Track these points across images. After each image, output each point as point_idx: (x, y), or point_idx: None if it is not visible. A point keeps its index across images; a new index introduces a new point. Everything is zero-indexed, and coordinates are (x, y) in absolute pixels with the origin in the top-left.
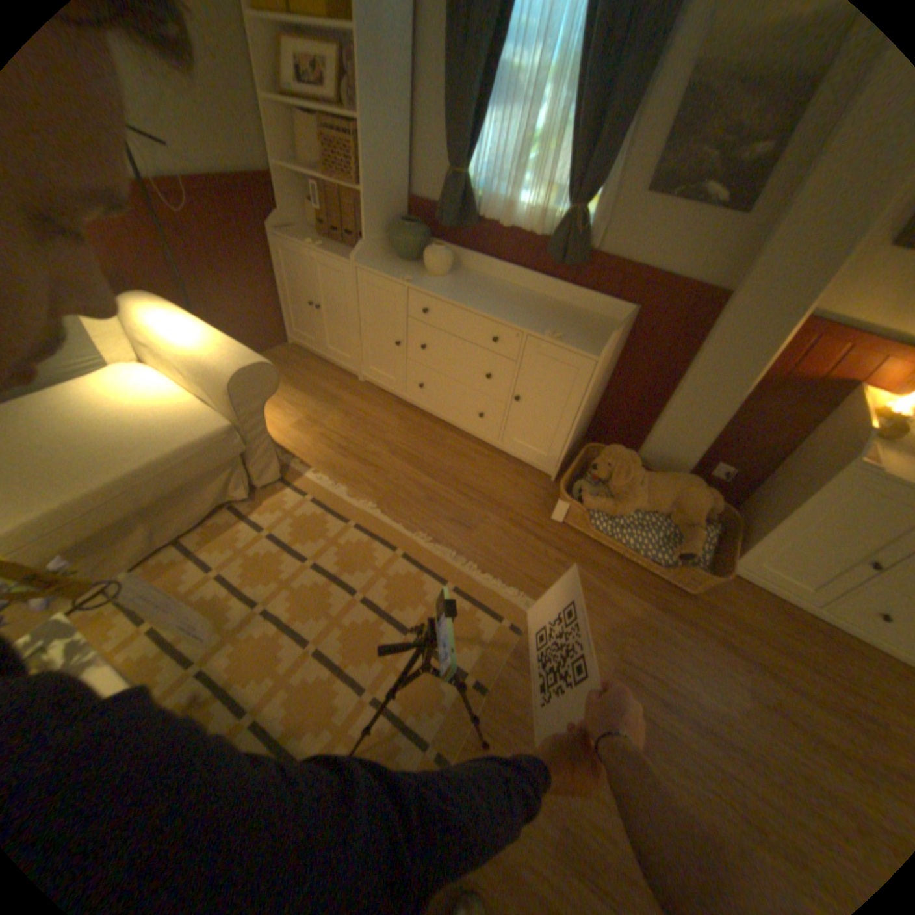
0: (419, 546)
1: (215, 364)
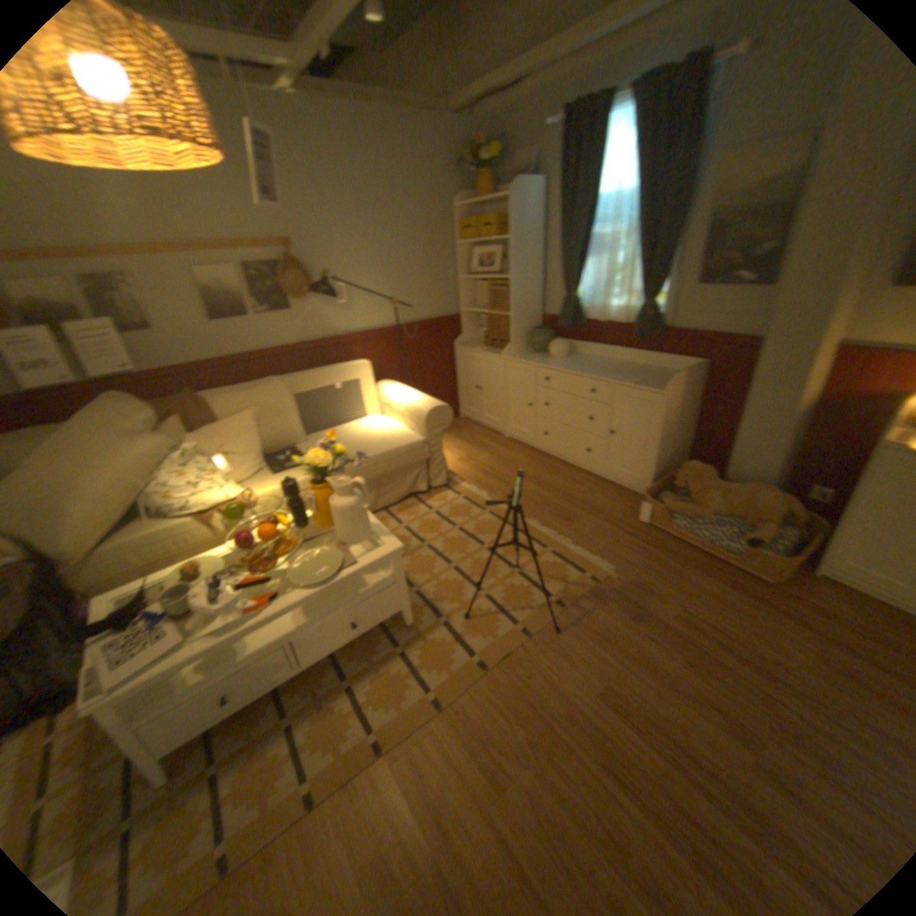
0: (529, 527)
1: (420, 407)
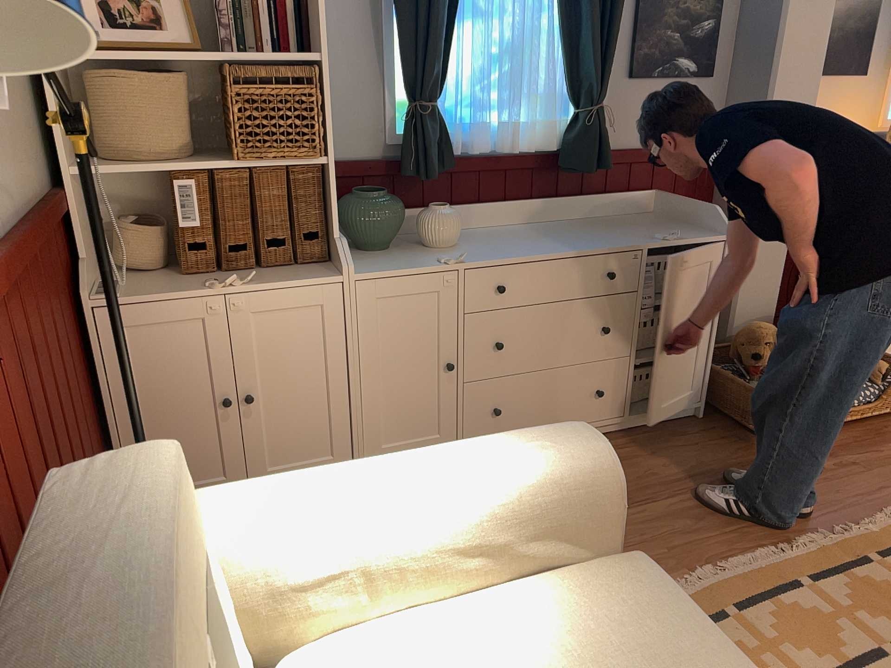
0: (793, 559)
1: (560, 465)
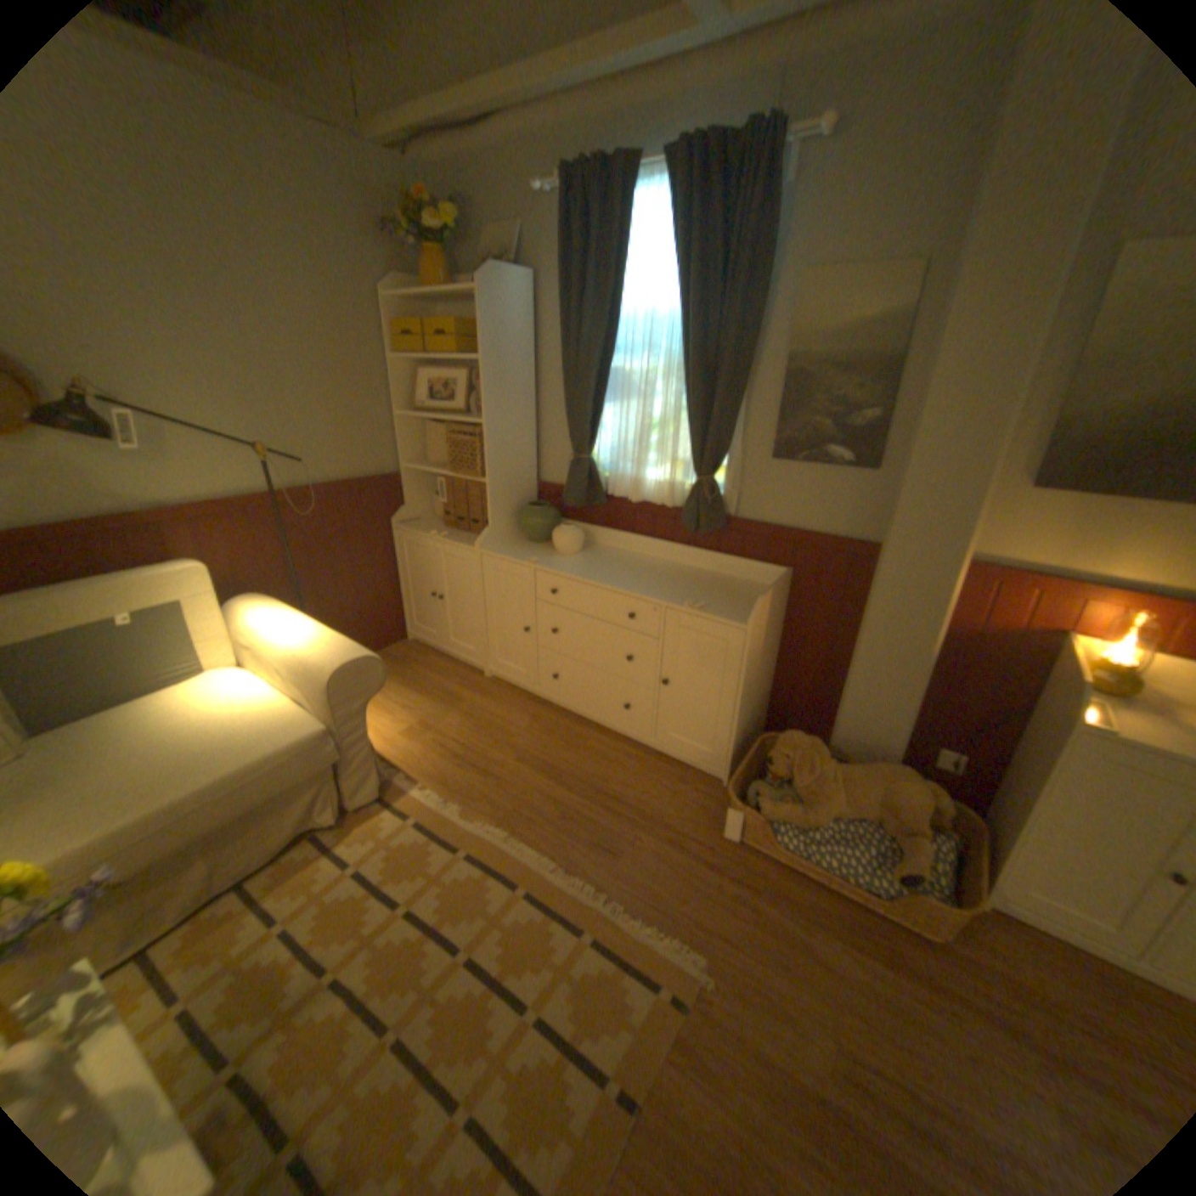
0: (545, 883)
1: (316, 661)
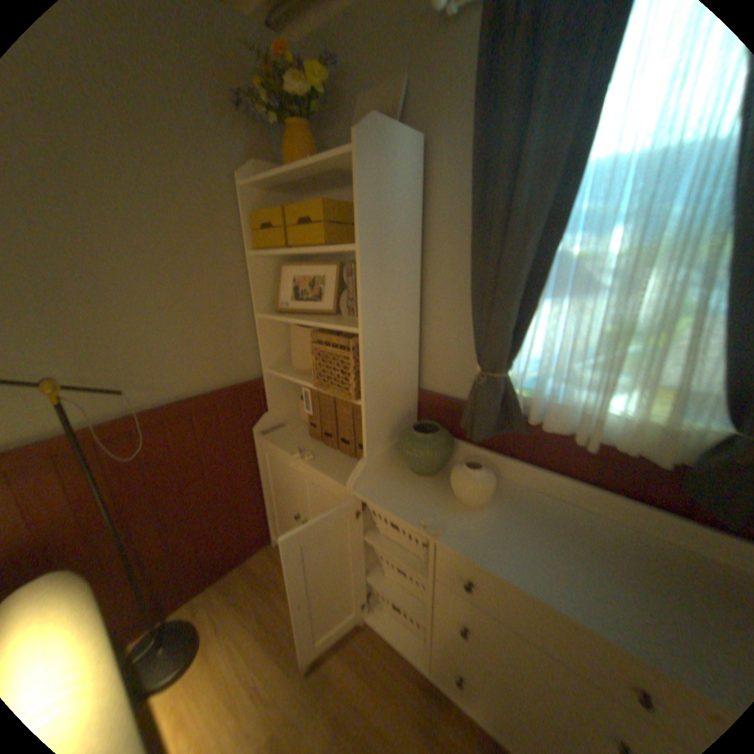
0: None
1: None
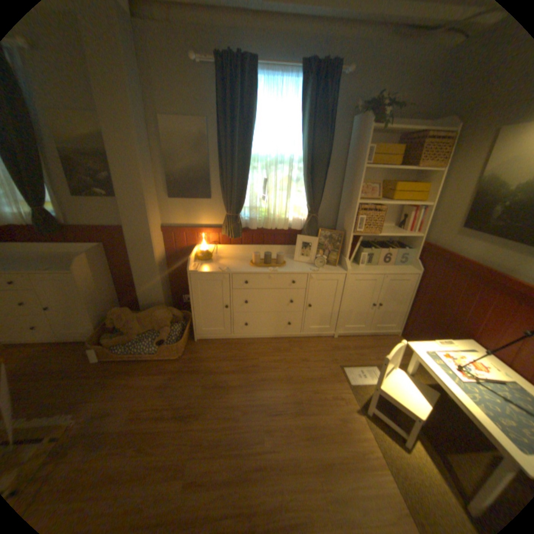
0: None
1: None
